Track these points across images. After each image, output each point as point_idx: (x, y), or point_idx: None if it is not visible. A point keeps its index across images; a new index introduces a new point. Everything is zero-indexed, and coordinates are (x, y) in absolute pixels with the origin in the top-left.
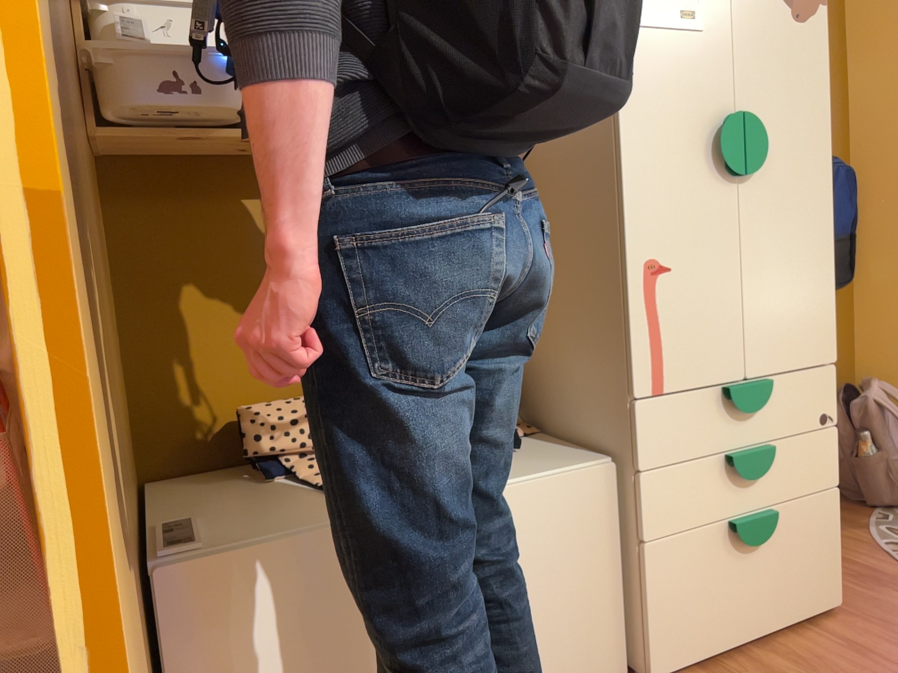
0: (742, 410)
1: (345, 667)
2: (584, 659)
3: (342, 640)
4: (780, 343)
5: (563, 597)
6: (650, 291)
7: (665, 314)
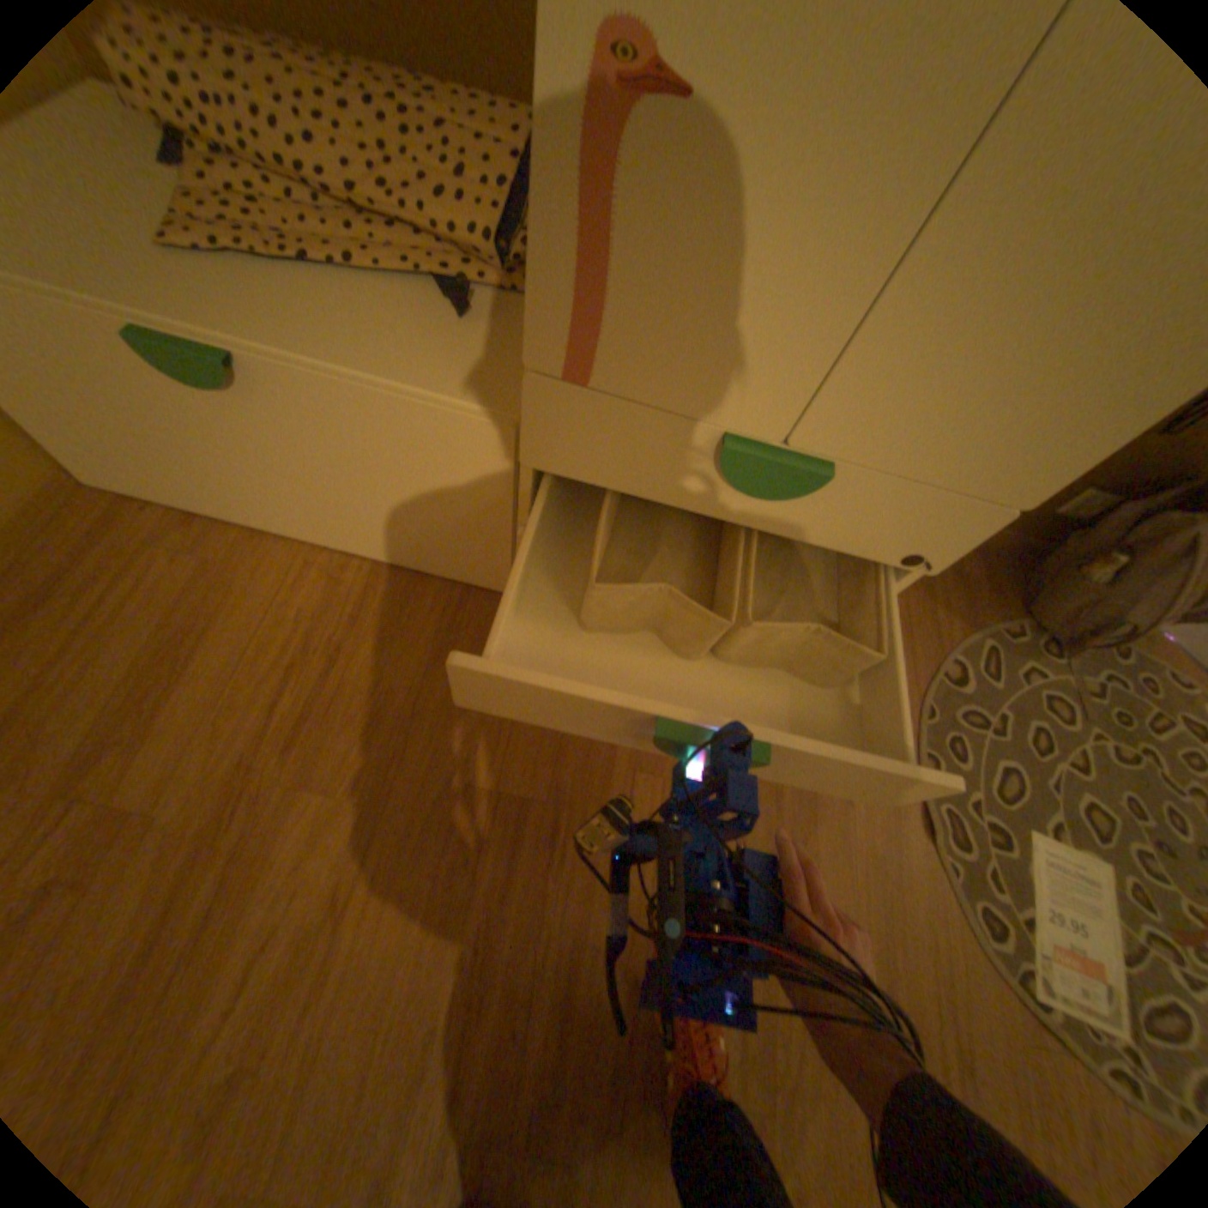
0: (731, 479)
1: (161, 440)
2: (454, 561)
3: (144, 418)
4: (909, 420)
5: (426, 510)
6: (597, 131)
7: (627, 221)
